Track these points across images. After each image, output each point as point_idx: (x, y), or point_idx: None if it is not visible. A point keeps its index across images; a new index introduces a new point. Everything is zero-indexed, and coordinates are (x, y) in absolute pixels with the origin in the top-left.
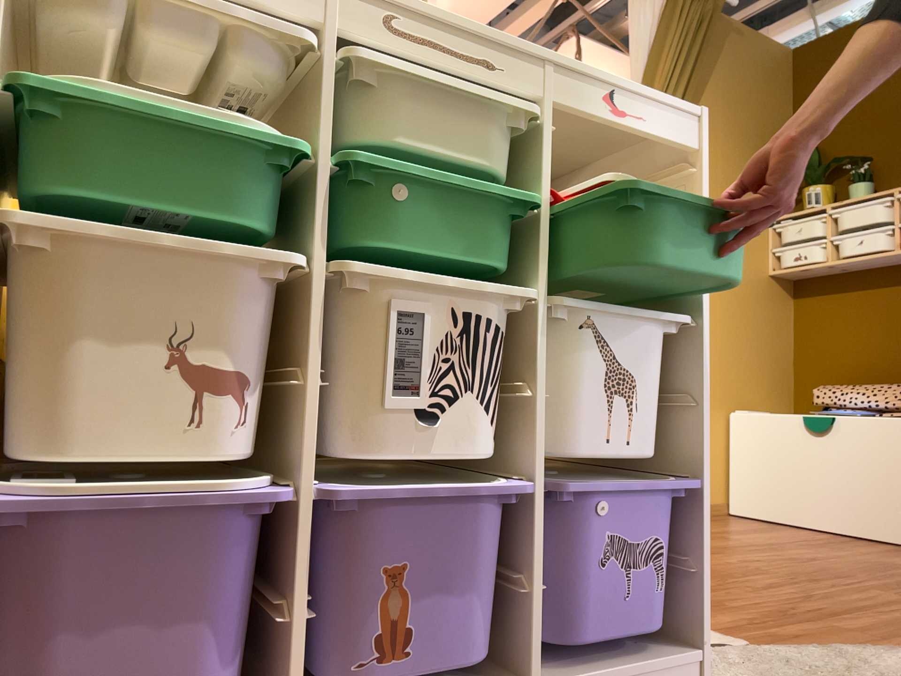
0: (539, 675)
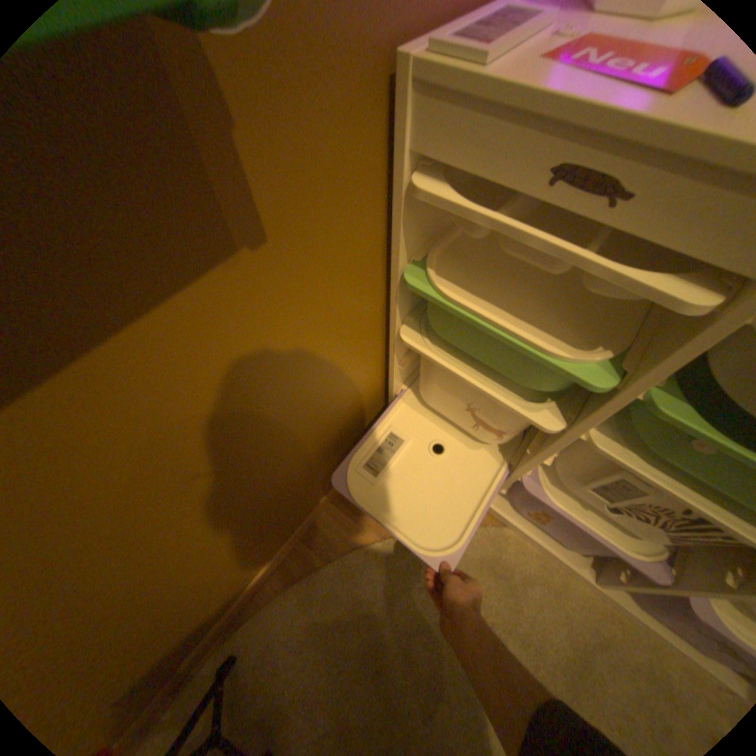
0: (609, 589)
